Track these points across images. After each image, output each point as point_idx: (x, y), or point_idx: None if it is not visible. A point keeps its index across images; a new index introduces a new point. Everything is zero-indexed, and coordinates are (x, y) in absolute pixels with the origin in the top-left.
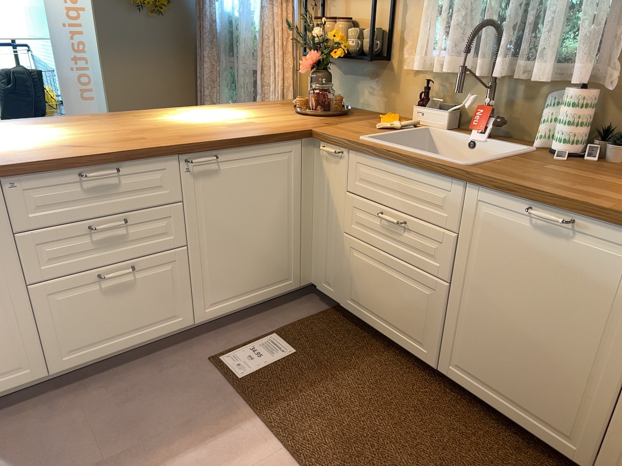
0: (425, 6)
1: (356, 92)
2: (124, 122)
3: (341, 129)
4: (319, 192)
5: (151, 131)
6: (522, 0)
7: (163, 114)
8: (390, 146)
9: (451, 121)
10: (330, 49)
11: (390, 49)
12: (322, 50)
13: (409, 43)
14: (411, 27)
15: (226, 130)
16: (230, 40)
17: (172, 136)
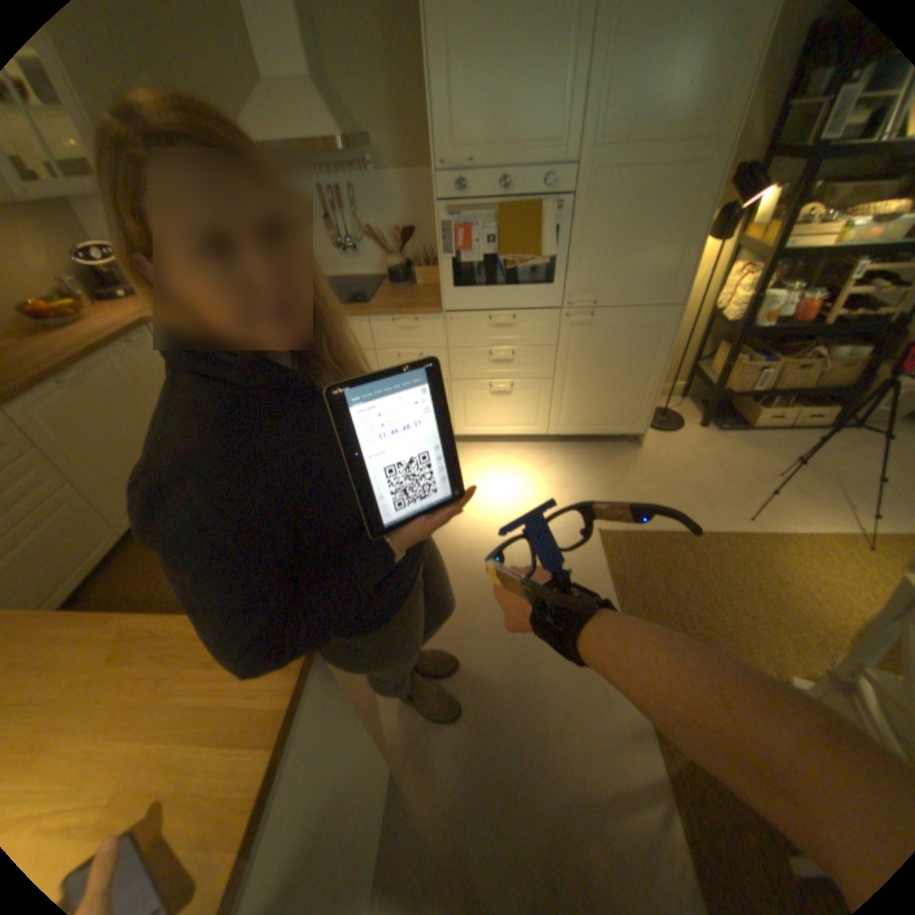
0: None
1: None
2: None
3: None
4: None
5: None
6: None
7: None
8: None
9: None
10: None
11: None
12: None
13: None
14: None
15: None
16: None
17: None
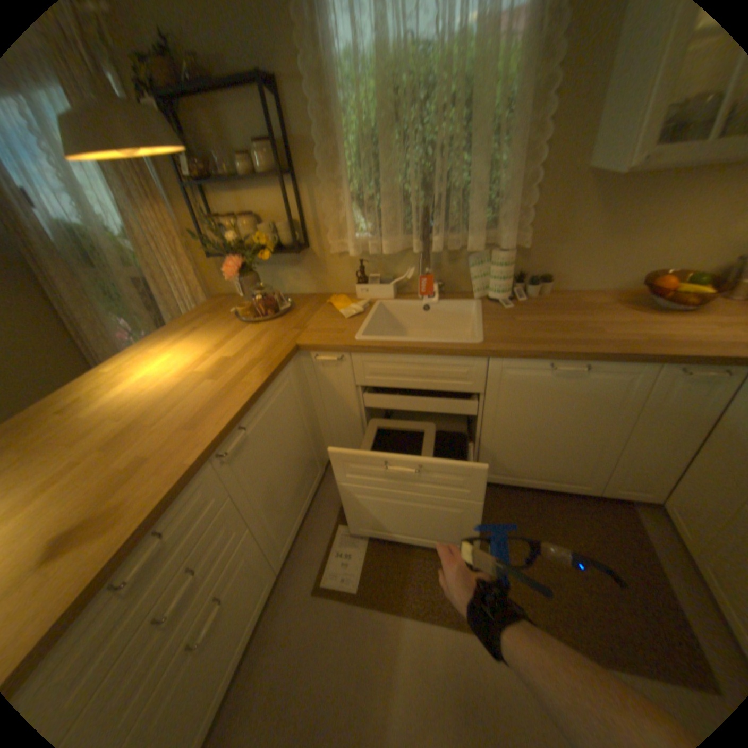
0: (346, 195)
1: (279, 280)
2: (56, 434)
3: (321, 333)
4: (319, 393)
5: (129, 438)
6: (445, 184)
7: (94, 391)
8: (395, 341)
9: (395, 291)
10: (253, 251)
11: (306, 236)
12: (243, 253)
13: (327, 229)
14: (324, 214)
15: (218, 388)
16: (79, 252)
17: (173, 435)
